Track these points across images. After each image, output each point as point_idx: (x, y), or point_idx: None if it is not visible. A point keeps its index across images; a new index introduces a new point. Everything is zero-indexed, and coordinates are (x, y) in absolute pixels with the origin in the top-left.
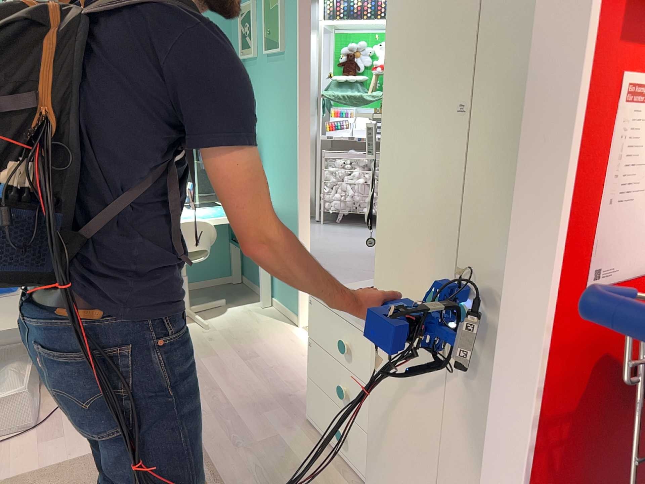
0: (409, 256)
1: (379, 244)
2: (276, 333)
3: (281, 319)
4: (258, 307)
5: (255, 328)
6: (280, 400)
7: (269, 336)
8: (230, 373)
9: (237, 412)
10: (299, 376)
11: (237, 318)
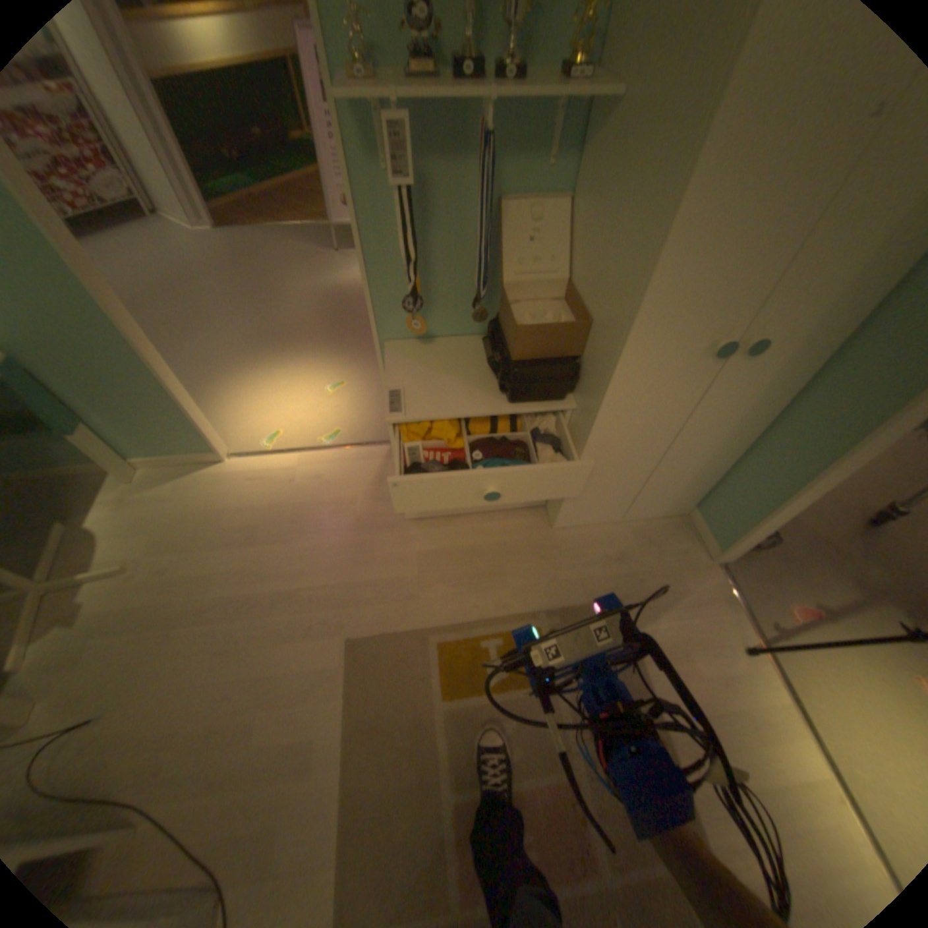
0: (689, 322)
1: (636, 326)
2: (217, 489)
3: (182, 471)
4: (119, 485)
5: (178, 507)
6: (359, 531)
7: (216, 498)
8: (270, 568)
9: (355, 579)
10: (327, 498)
11: (125, 521)
